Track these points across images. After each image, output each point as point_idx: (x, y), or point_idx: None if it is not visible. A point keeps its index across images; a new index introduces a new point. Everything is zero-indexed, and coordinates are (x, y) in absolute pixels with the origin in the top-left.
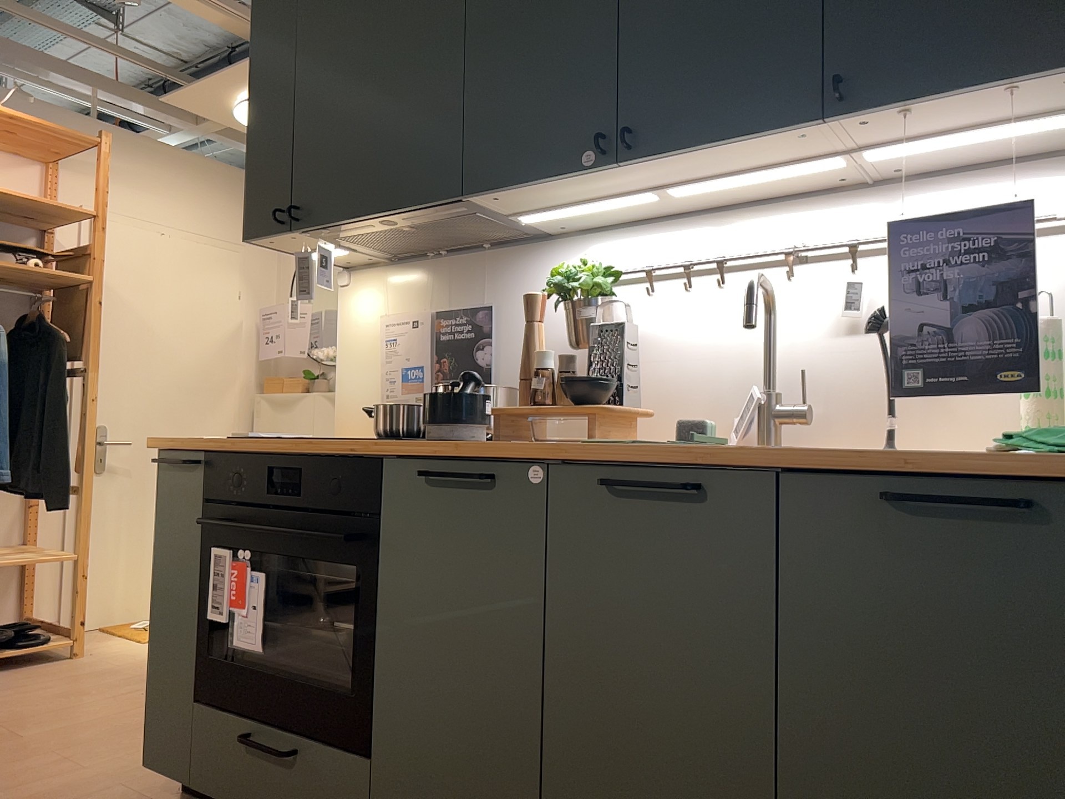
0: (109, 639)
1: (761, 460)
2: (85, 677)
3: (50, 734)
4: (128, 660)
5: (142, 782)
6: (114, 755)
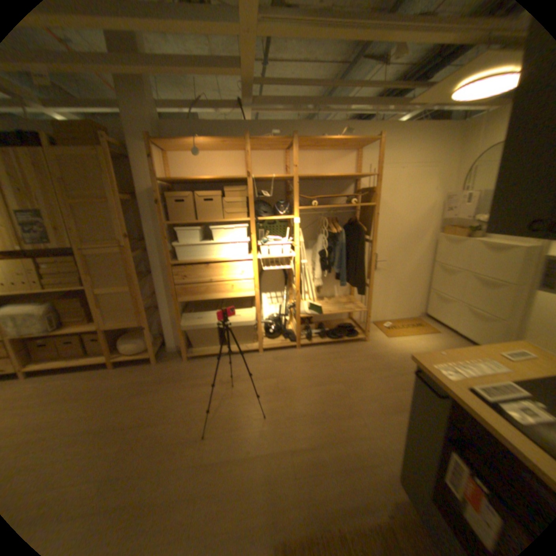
0: (376, 331)
1: None
2: (370, 358)
3: (360, 401)
4: (384, 351)
5: (398, 468)
6: (384, 433)
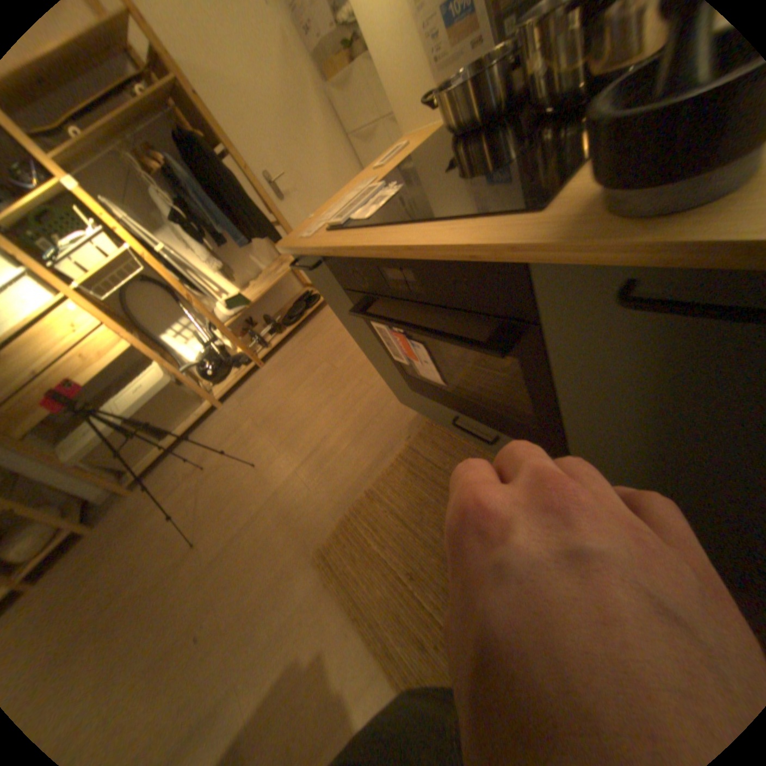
0: None
1: None
2: None
3: (347, 362)
4: None
5: None
6: None
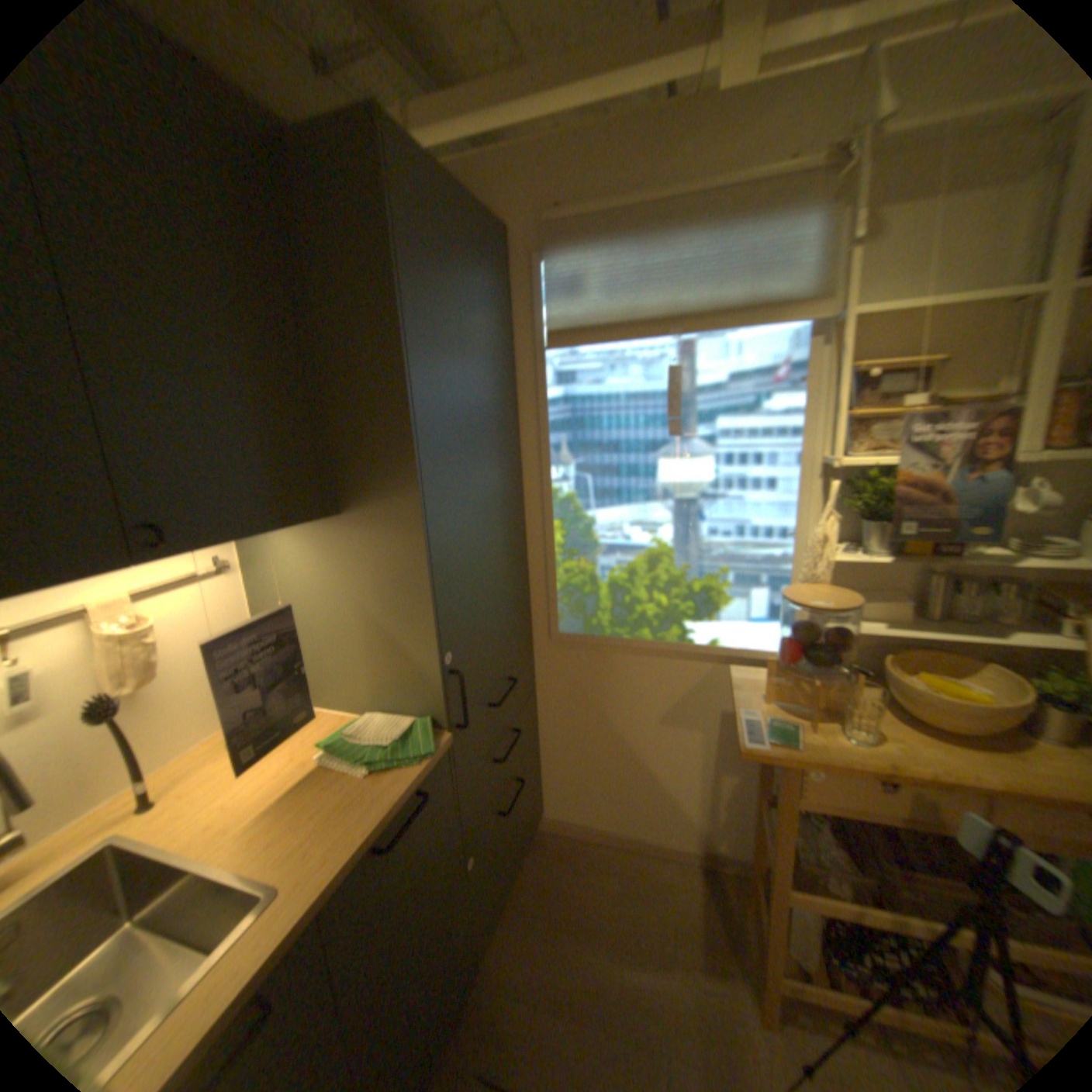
0: None
1: (311, 917)
2: None
3: None
4: None
5: None
6: None
